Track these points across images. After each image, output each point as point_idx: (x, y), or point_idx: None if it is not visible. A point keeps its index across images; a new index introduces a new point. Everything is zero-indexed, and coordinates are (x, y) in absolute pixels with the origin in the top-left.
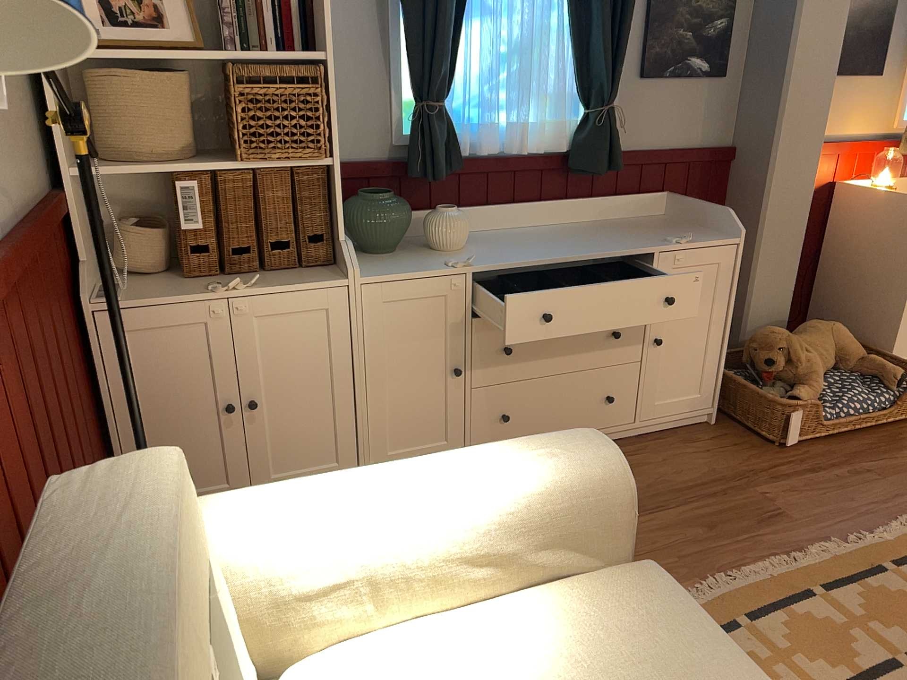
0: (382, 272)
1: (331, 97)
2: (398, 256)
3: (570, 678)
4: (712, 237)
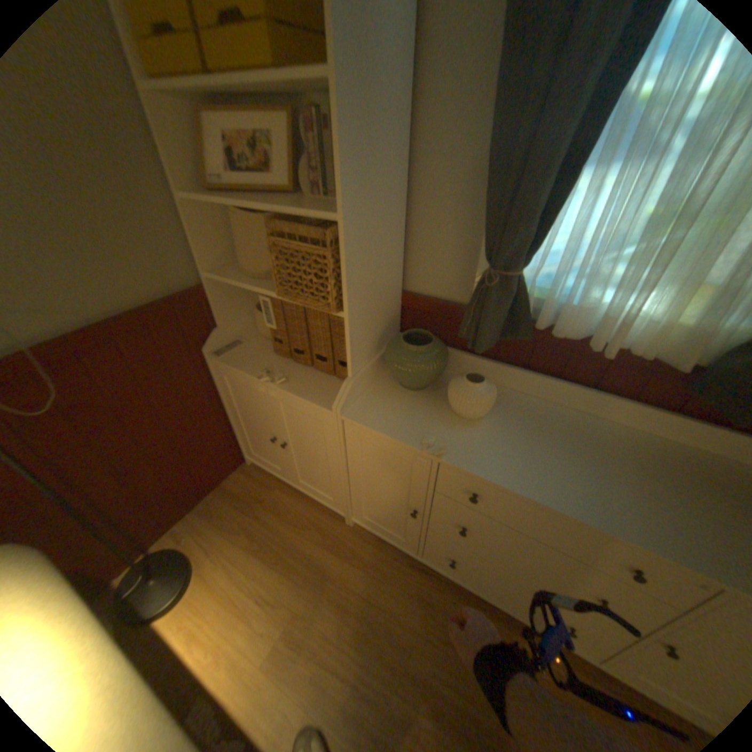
0: (369, 416)
1: (347, 258)
2: (414, 399)
3: None
4: None
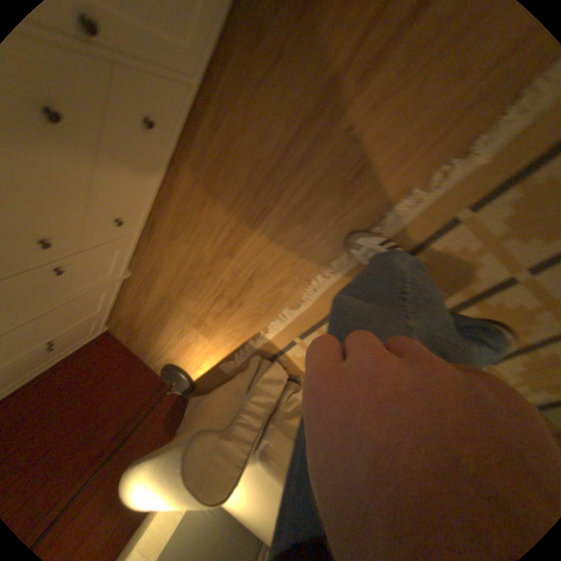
0: None
1: None
2: None
3: (253, 501)
4: None
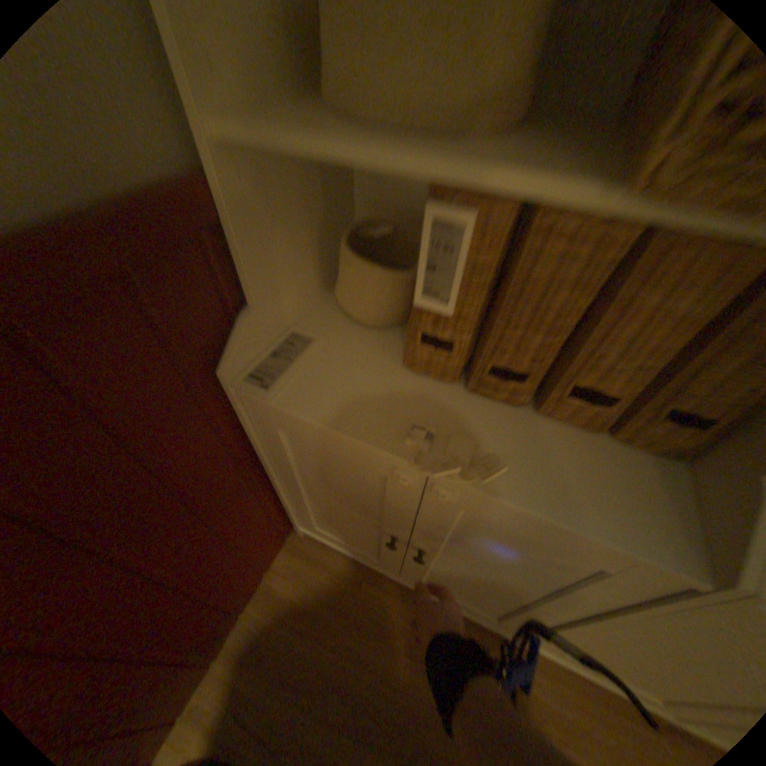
0: None
1: None
2: None
3: None
4: None
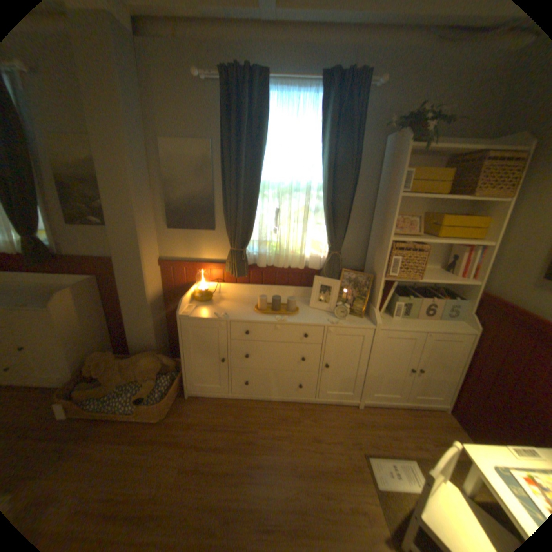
0: None
1: None
2: None
3: None
4: (41, 306)
